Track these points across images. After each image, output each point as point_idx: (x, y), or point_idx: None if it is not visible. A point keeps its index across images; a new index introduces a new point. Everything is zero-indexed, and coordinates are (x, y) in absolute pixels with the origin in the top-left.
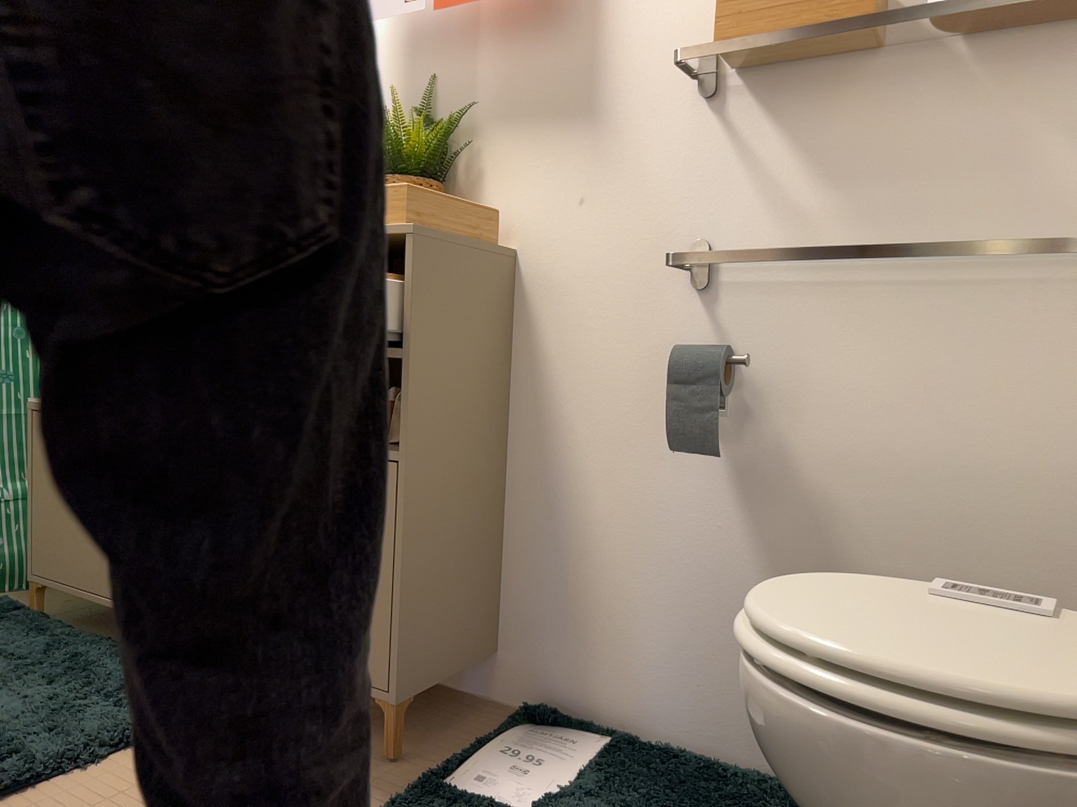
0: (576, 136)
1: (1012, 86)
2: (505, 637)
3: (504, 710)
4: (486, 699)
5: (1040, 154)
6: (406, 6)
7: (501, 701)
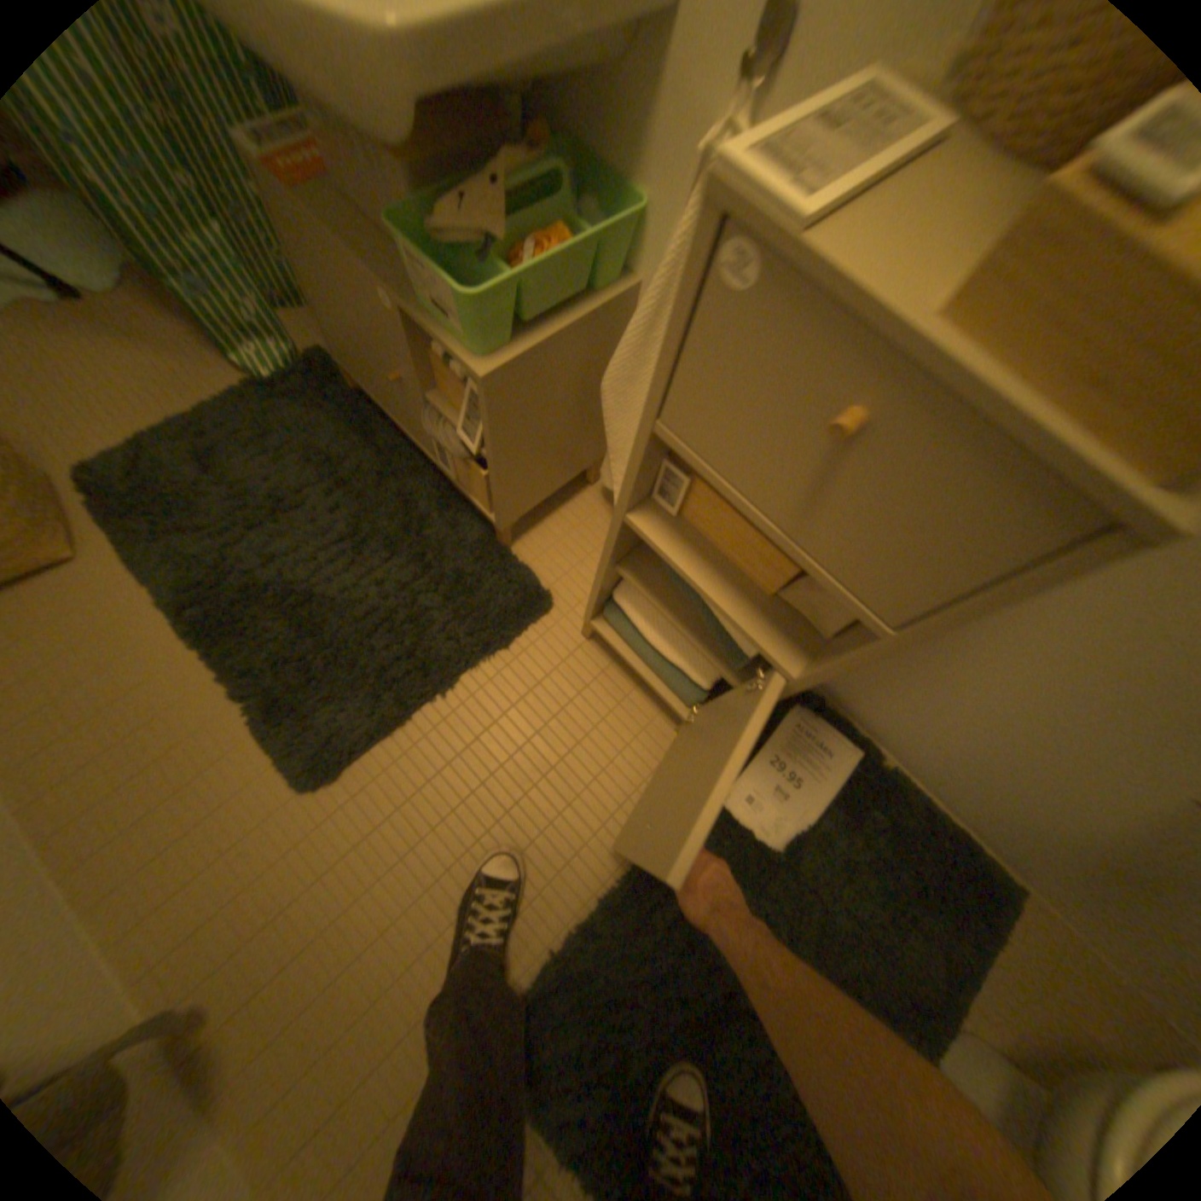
0: None
1: None
2: None
3: None
4: None
5: None
6: None
7: None
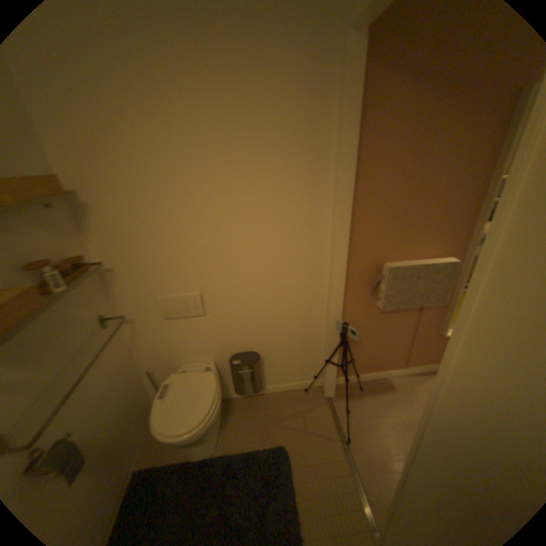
0: None
1: (61, 300)
2: None
3: None
4: None
5: (76, 313)
6: None
7: None
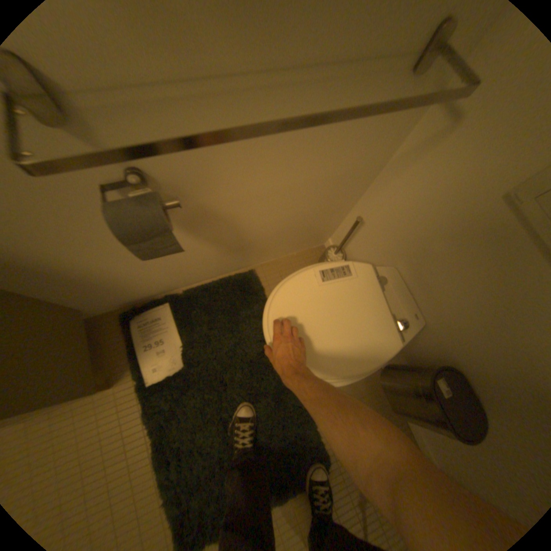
0: None
1: None
2: (81, 307)
3: (107, 317)
4: (92, 317)
5: None
6: None
7: (100, 313)
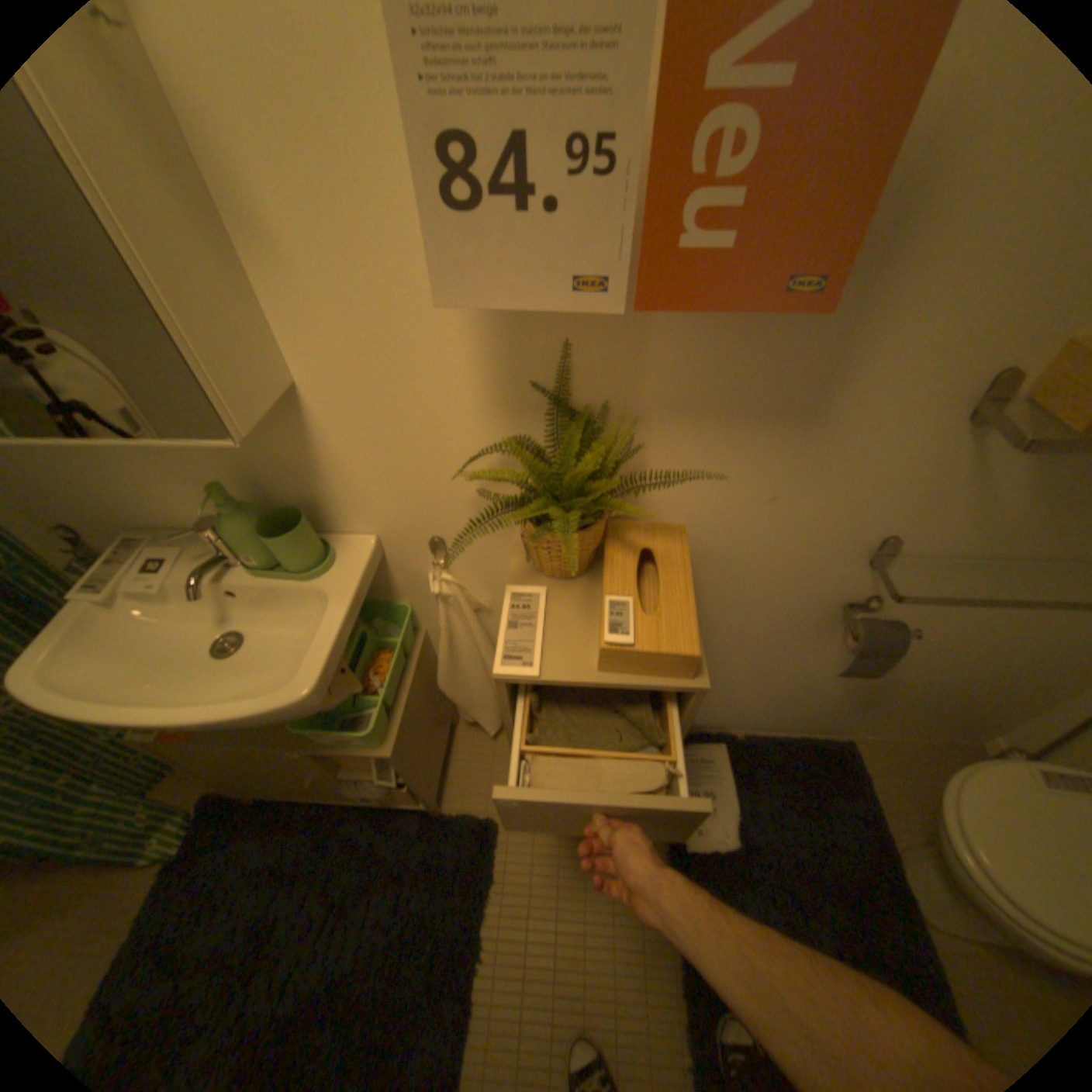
0: (787, 438)
1: None
2: None
3: None
4: None
5: None
6: (578, 290)
7: None
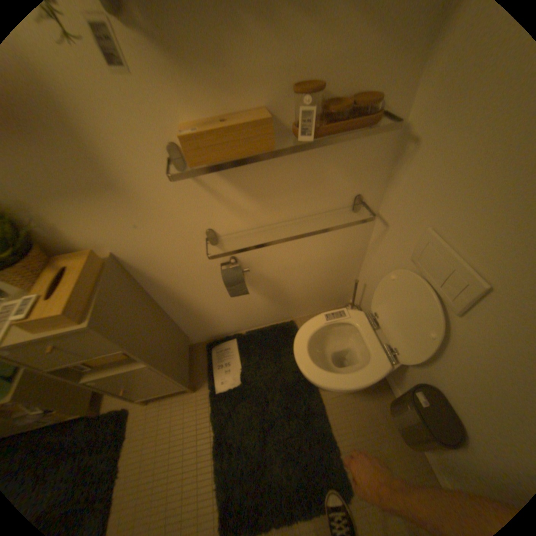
0: (106, 197)
1: (321, 150)
2: (188, 334)
3: (199, 345)
4: (191, 345)
5: (330, 175)
6: None
7: (195, 343)
